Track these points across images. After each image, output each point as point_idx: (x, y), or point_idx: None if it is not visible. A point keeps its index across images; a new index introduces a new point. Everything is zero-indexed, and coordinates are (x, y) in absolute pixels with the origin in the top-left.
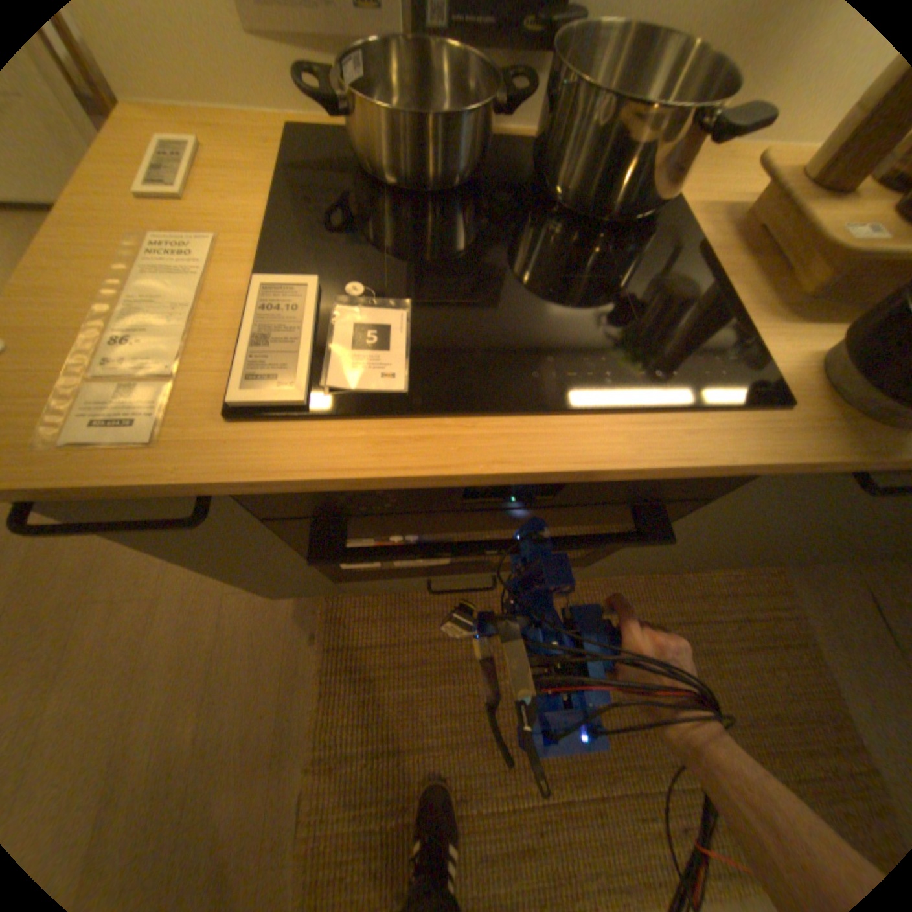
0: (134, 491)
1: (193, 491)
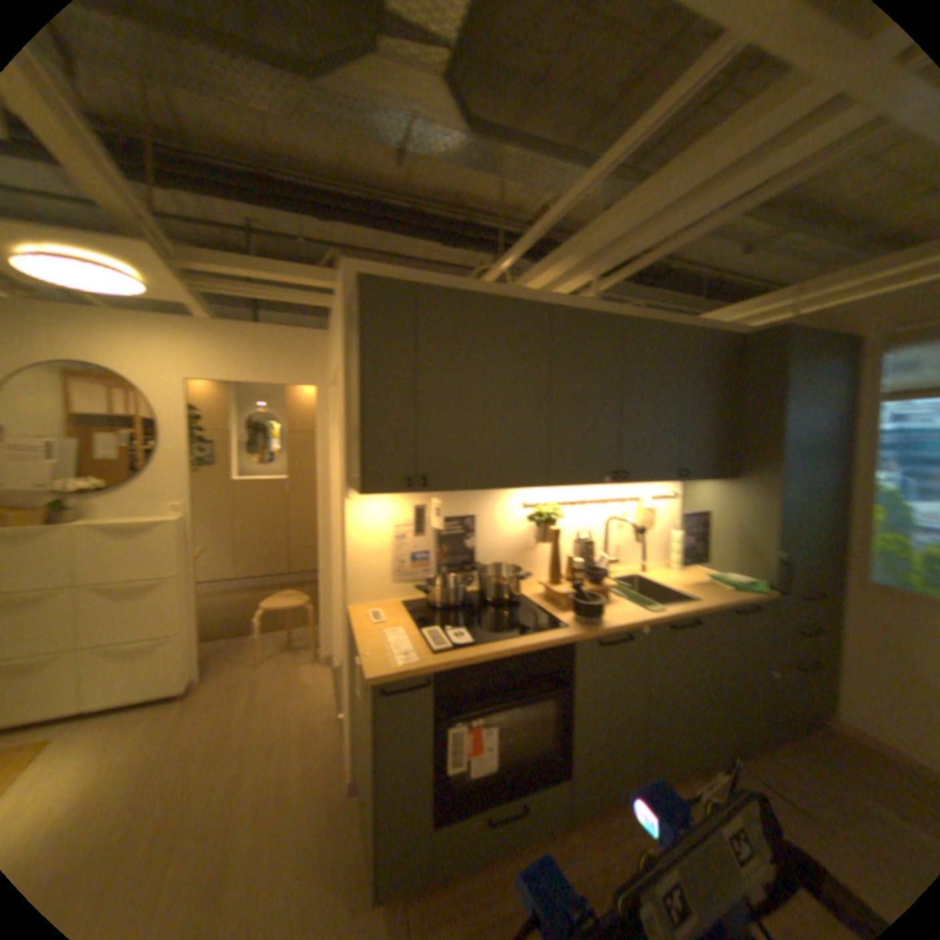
0: (417, 673)
1: (431, 669)
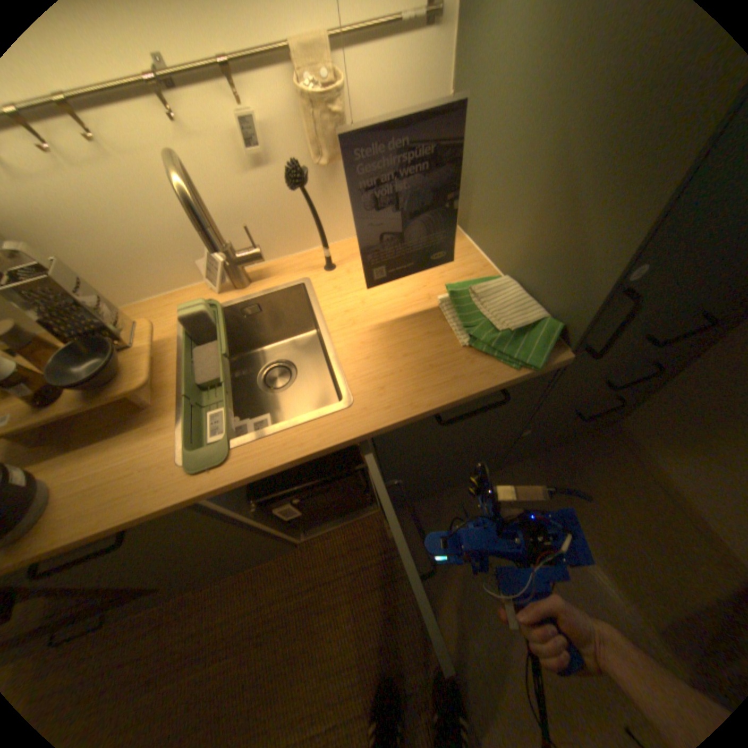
0: None
1: None
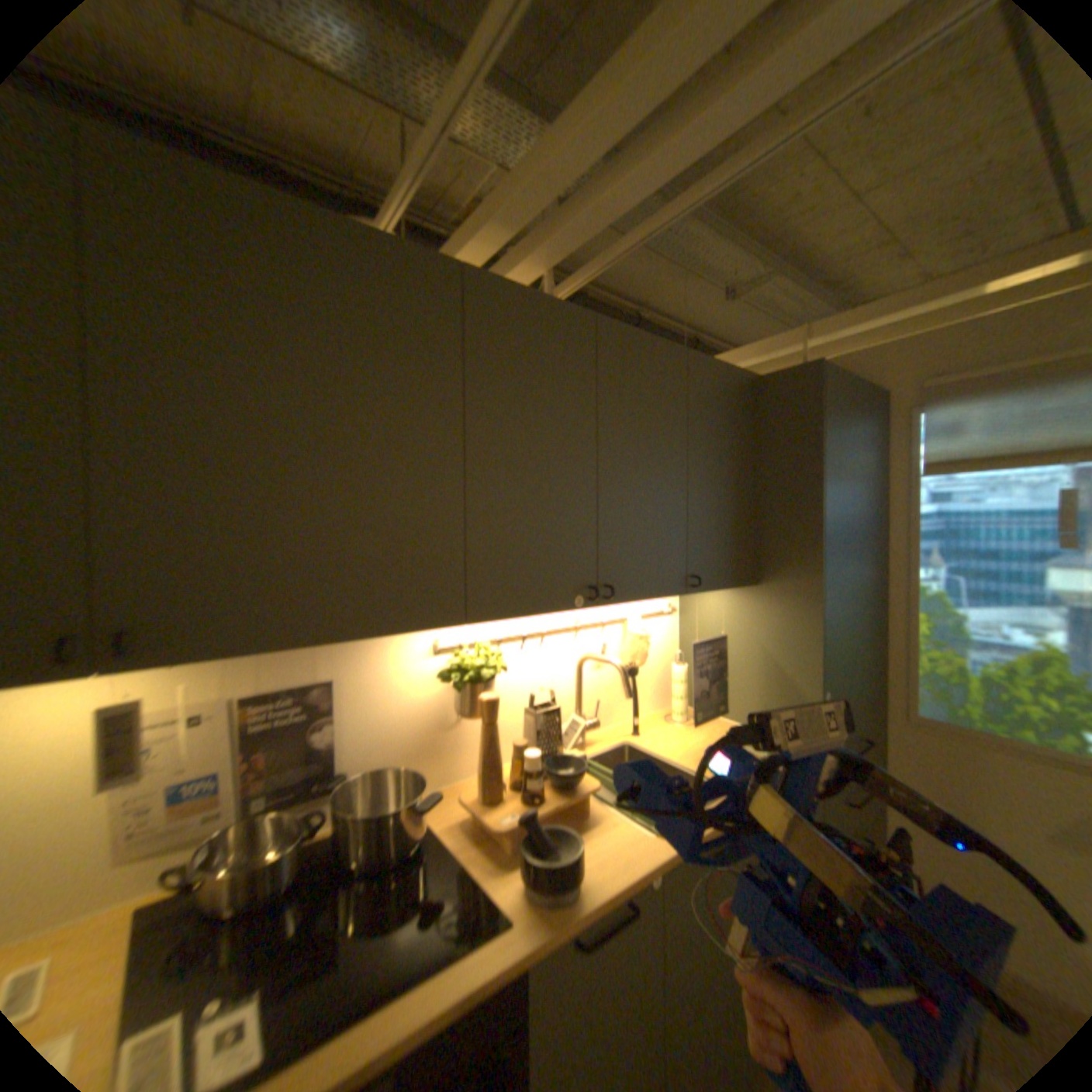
0: None
1: None
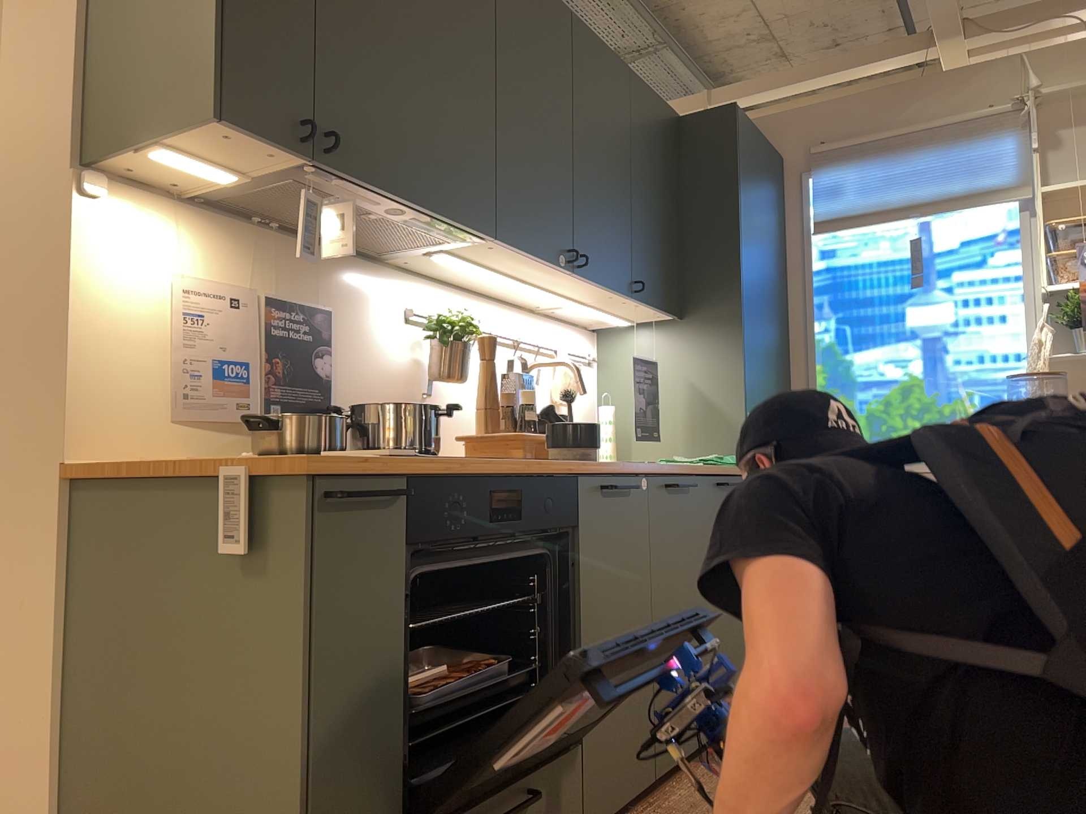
0: (386, 468)
1: (409, 465)
